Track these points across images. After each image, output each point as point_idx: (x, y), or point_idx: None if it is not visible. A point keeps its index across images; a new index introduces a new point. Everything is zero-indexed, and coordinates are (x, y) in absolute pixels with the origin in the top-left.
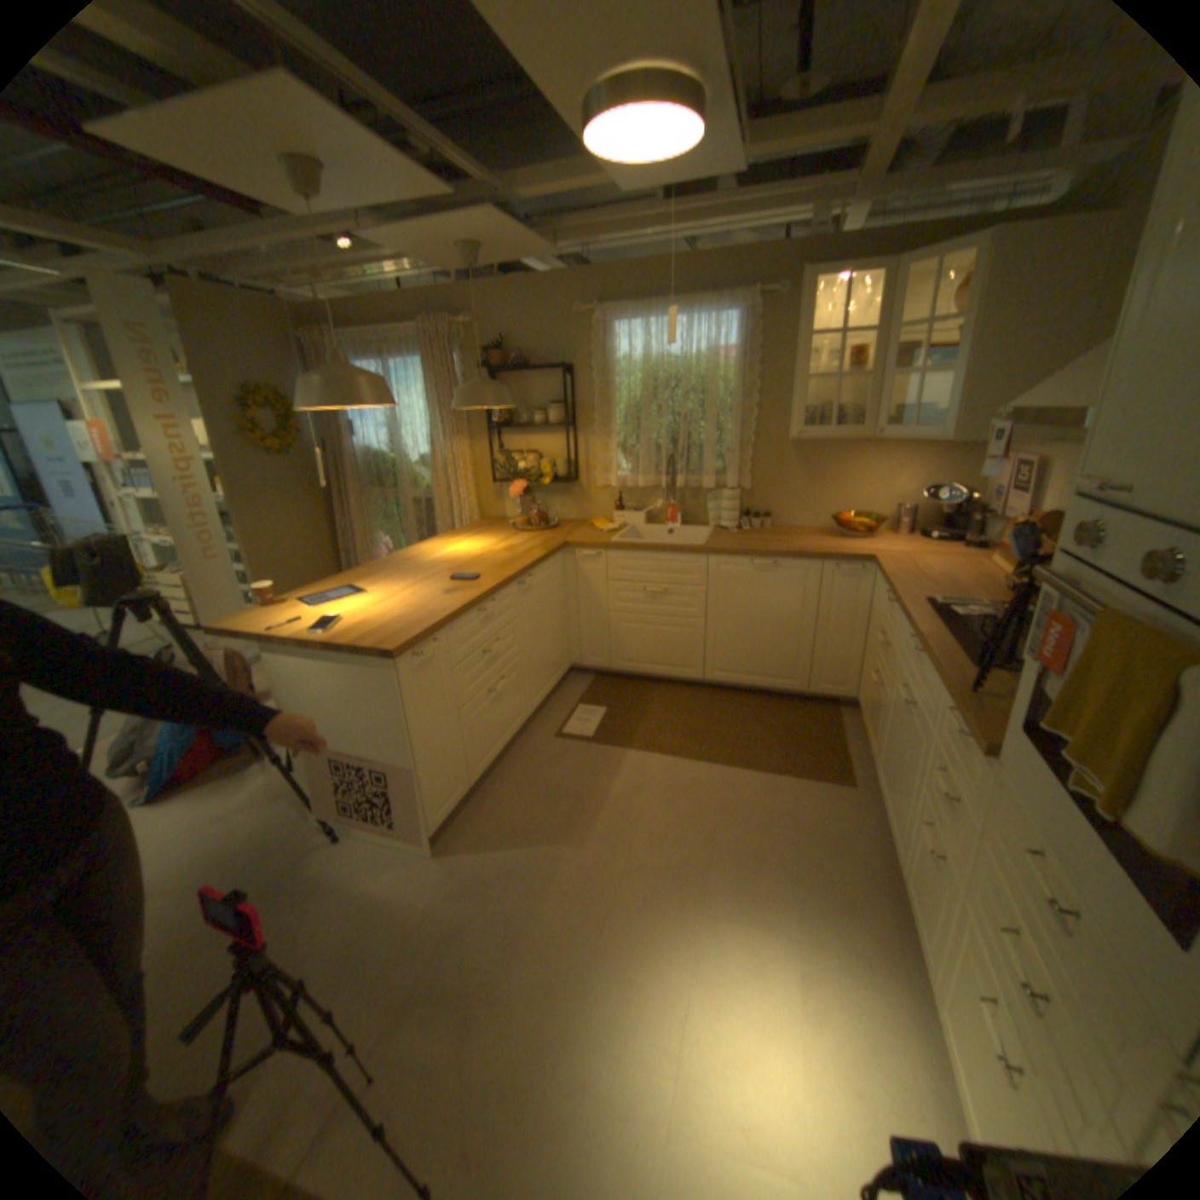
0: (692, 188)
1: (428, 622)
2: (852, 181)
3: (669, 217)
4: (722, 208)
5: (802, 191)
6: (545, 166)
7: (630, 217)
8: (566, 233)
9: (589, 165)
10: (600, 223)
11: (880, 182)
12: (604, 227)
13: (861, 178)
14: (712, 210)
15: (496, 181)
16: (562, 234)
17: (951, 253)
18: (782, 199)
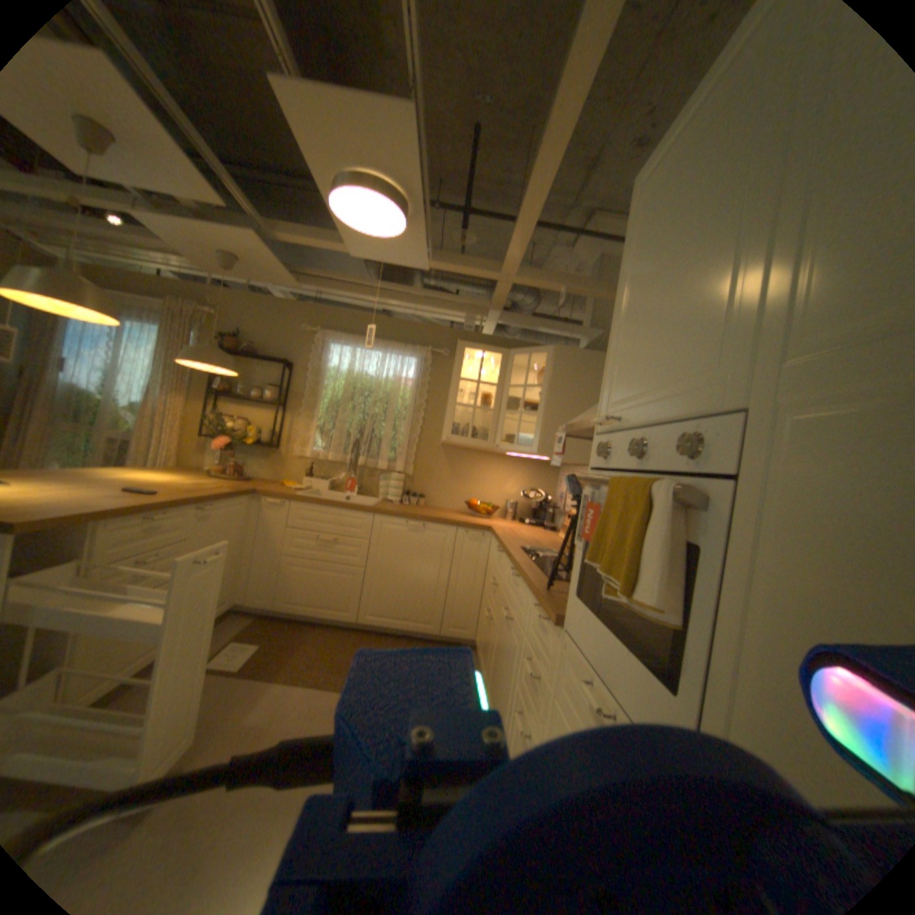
0: (396, 284)
1: (79, 512)
2: (486, 307)
3: (380, 293)
4: (413, 299)
5: (459, 303)
6: (301, 228)
7: (354, 286)
8: (308, 281)
9: (332, 237)
10: (333, 283)
11: (500, 312)
12: (335, 286)
13: (491, 306)
14: (407, 298)
15: (262, 223)
16: (305, 281)
17: (534, 356)
18: (448, 306)
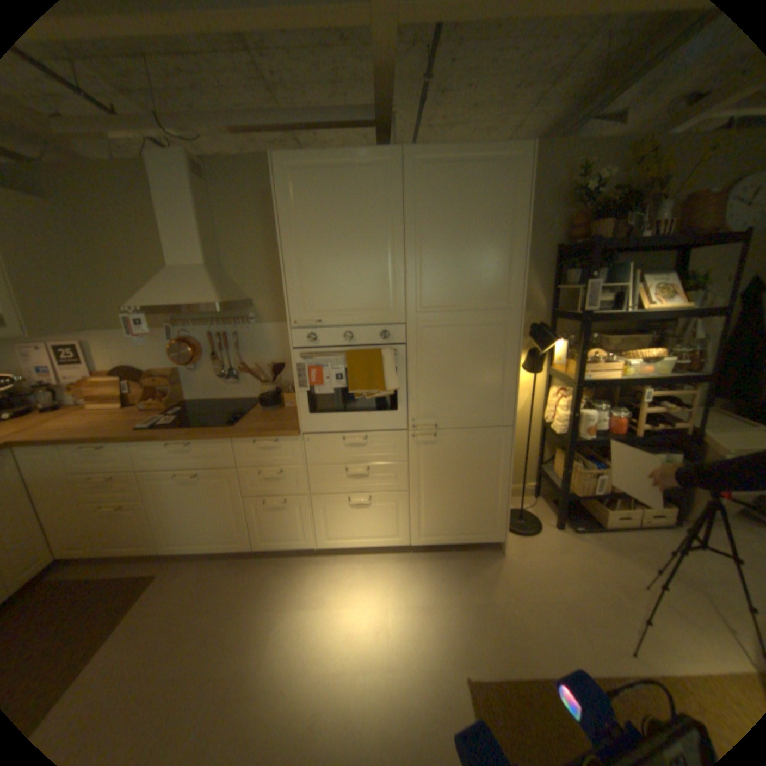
0: None
1: None
2: None
3: None
4: None
5: None
6: None
7: None
8: None
9: None
10: None
11: None
12: None
13: None
14: None
15: None
16: None
17: None
18: None
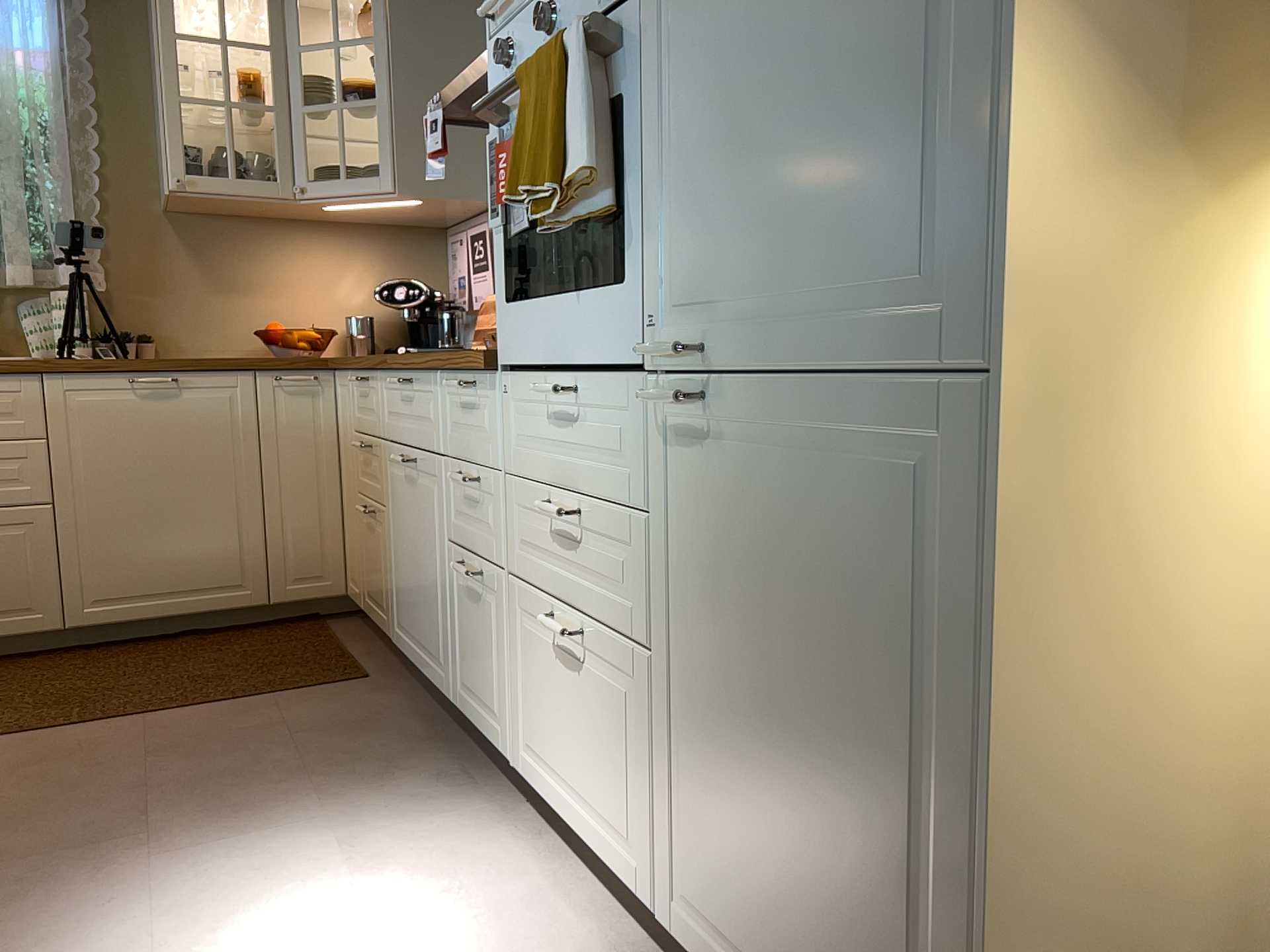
0: None
1: None
2: None
3: None
4: None
5: None
6: None
7: None
8: None
9: None
10: None
11: None
12: None
13: None
14: None
15: None
16: None
17: None
18: None
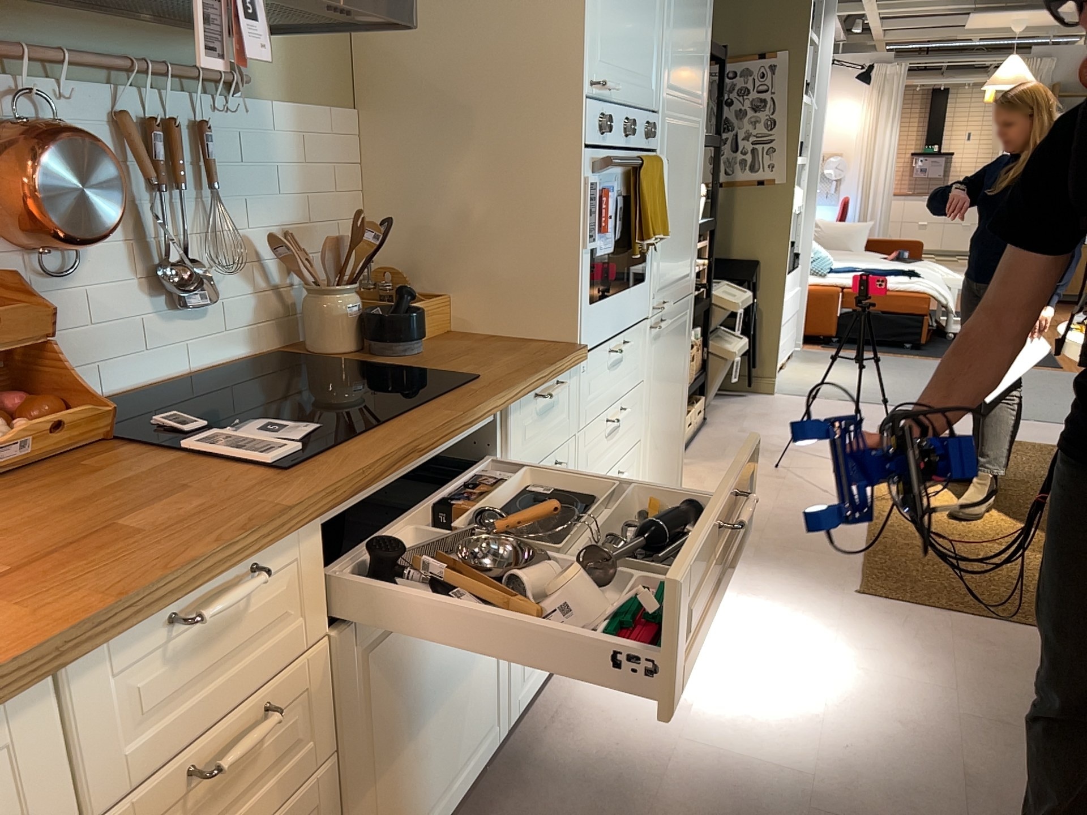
0: None
1: None
2: None
3: None
4: None
5: None
6: None
7: None
8: None
9: None
10: None
11: None
12: None
13: None
14: None
15: None
16: None
17: None
18: None
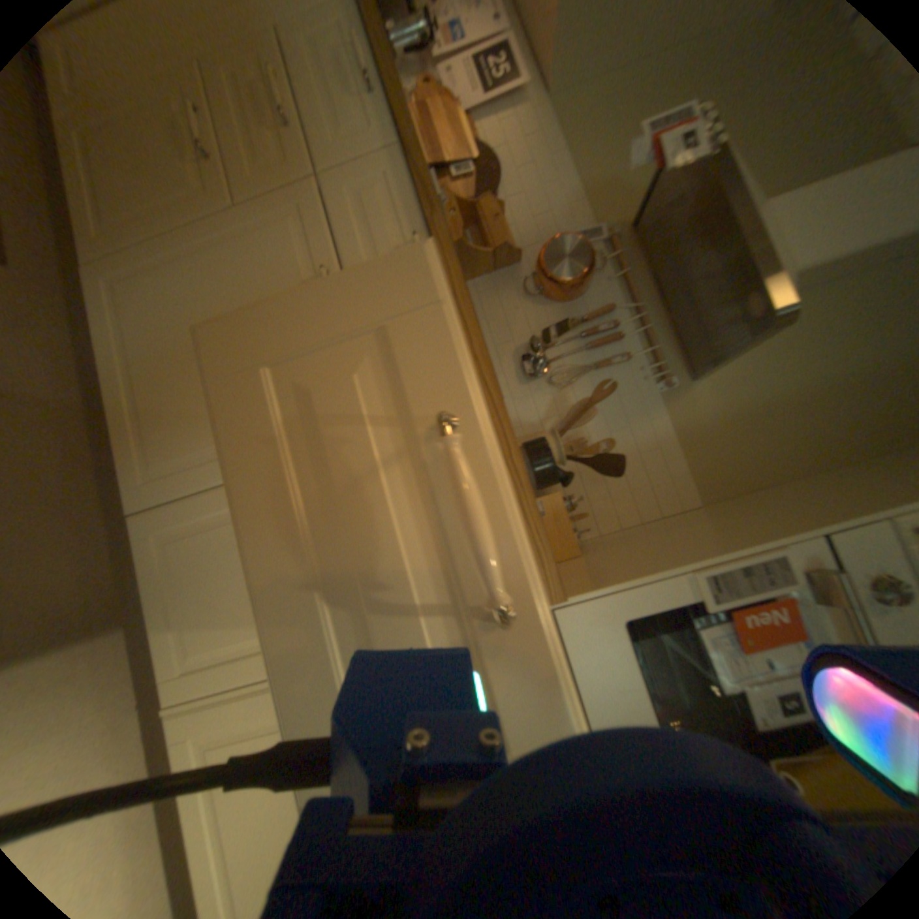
0: None
1: None
2: None
3: None
4: None
5: None
6: None
7: None
8: None
9: None
10: None
11: None
12: None
13: None
14: None
15: None
16: None
17: None
18: None
